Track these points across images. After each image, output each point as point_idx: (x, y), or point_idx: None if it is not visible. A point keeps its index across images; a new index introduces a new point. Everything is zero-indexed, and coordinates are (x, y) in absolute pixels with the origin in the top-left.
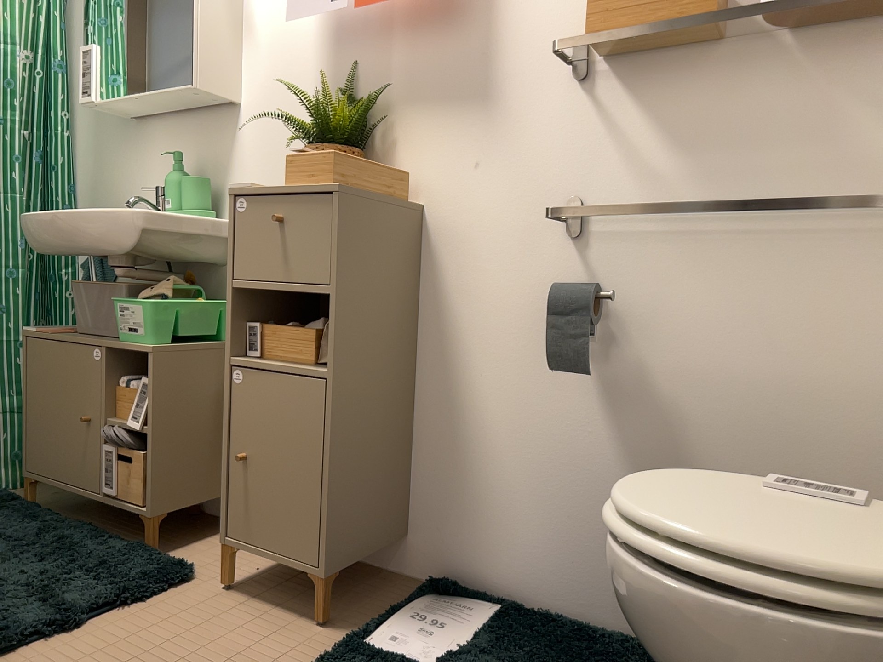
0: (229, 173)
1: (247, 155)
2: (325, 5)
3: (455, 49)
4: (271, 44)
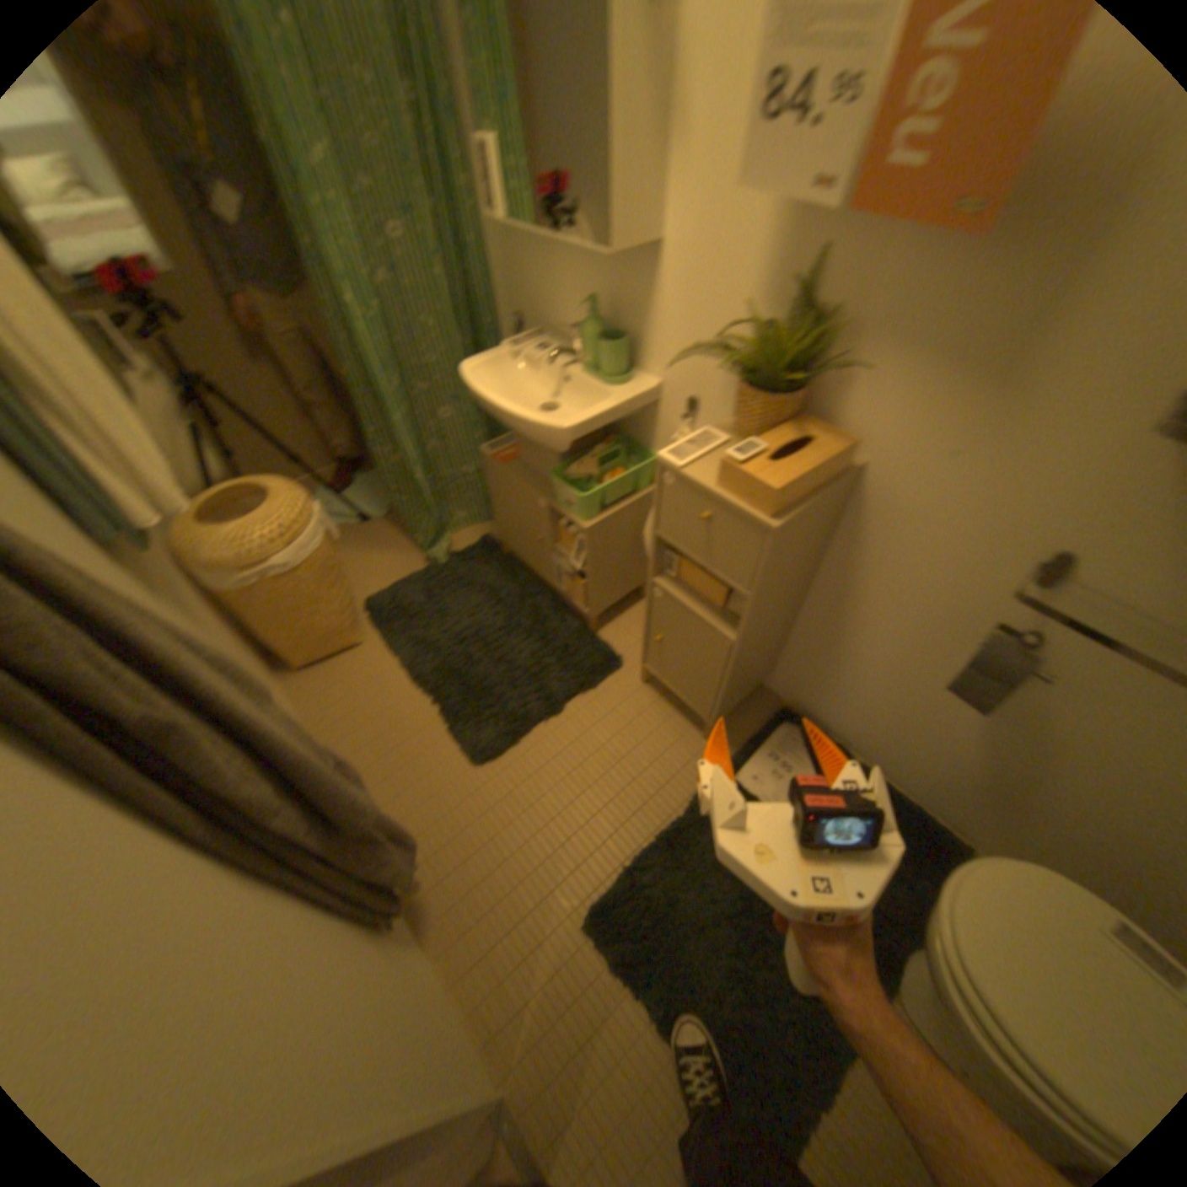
0: (649, 322)
1: (671, 309)
2: (808, 181)
3: (997, 285)
4: (714, 161)
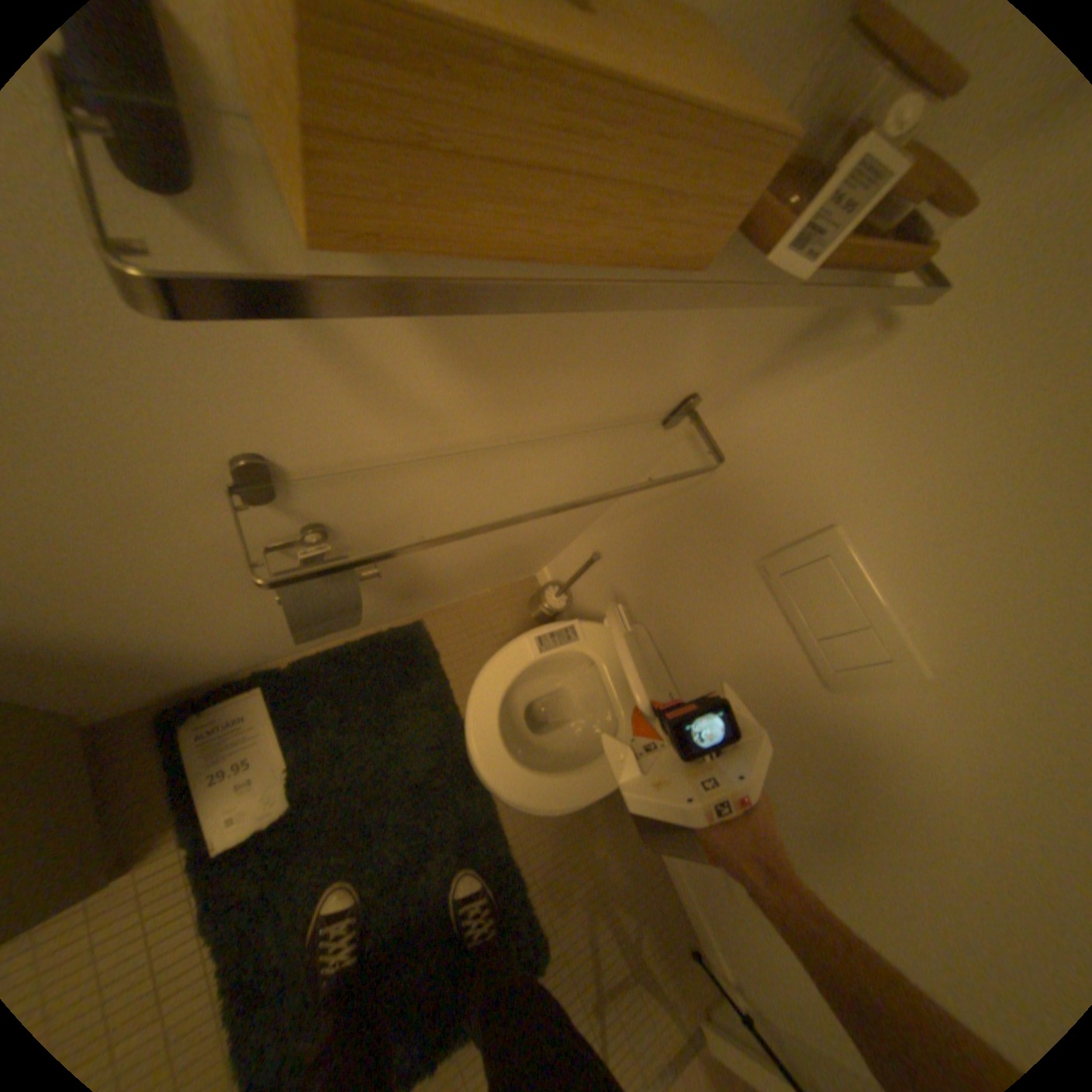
0: None
1: None
2: None
3: None
4: None
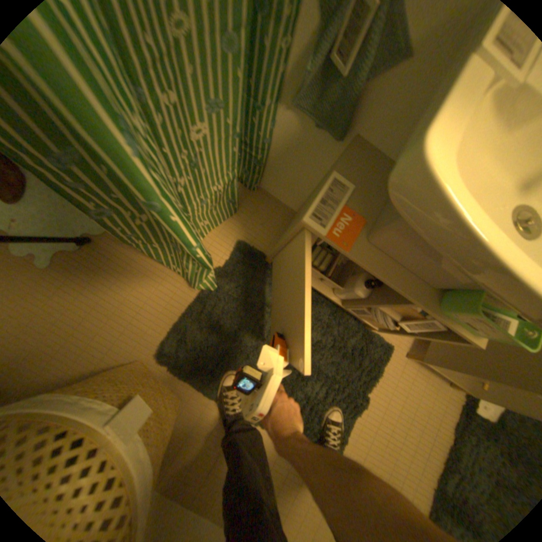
0: None
1: None
2: None
3: None
4: None
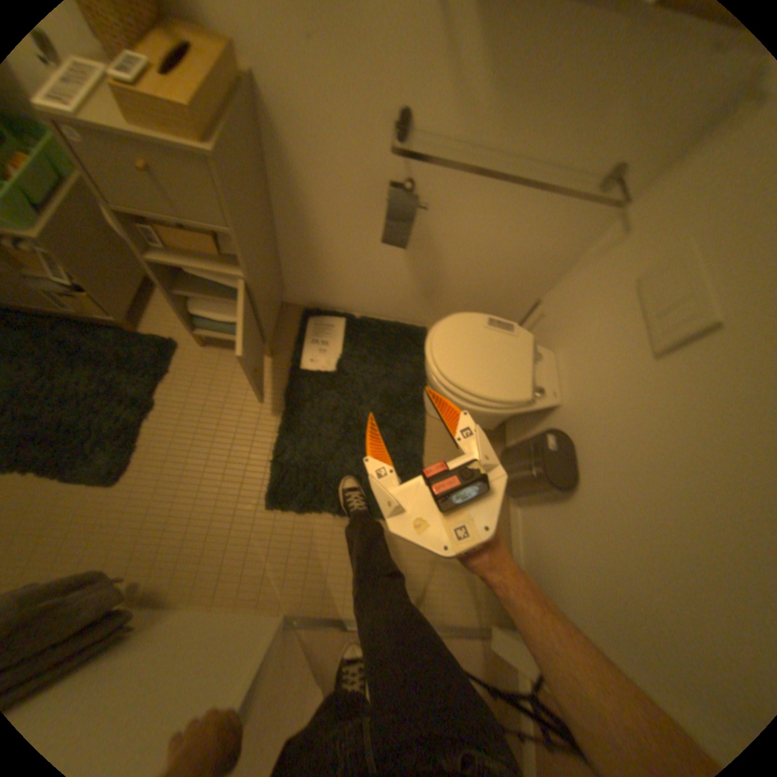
0: None
1: None
2: None
3: None
4: None
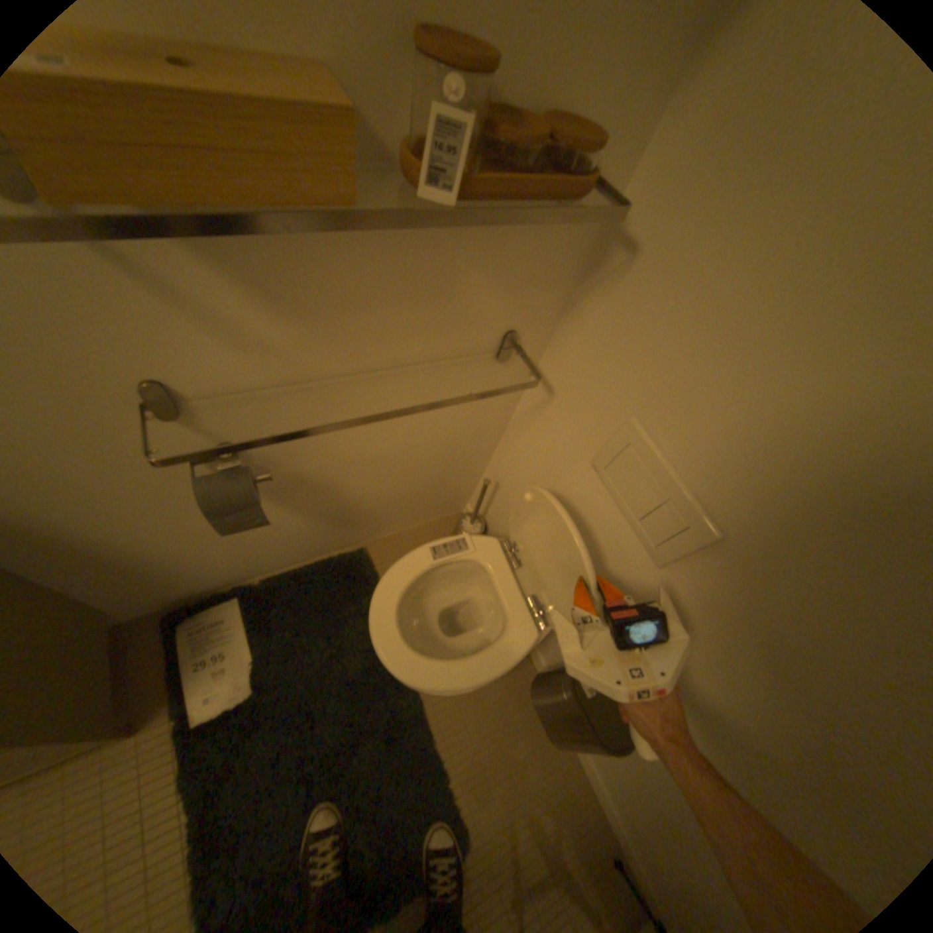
0: None
1: None
2: None
3: None
4: None
